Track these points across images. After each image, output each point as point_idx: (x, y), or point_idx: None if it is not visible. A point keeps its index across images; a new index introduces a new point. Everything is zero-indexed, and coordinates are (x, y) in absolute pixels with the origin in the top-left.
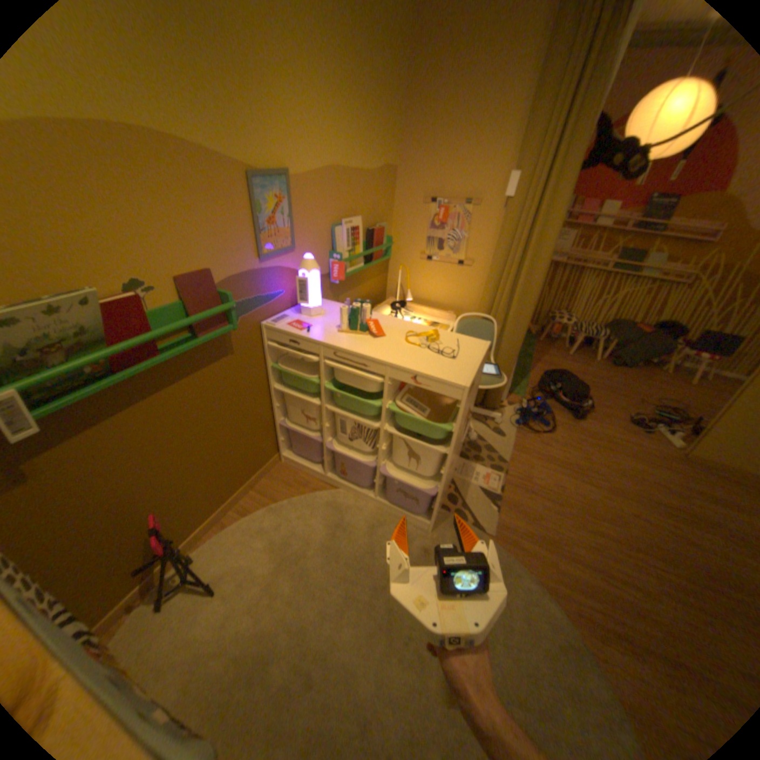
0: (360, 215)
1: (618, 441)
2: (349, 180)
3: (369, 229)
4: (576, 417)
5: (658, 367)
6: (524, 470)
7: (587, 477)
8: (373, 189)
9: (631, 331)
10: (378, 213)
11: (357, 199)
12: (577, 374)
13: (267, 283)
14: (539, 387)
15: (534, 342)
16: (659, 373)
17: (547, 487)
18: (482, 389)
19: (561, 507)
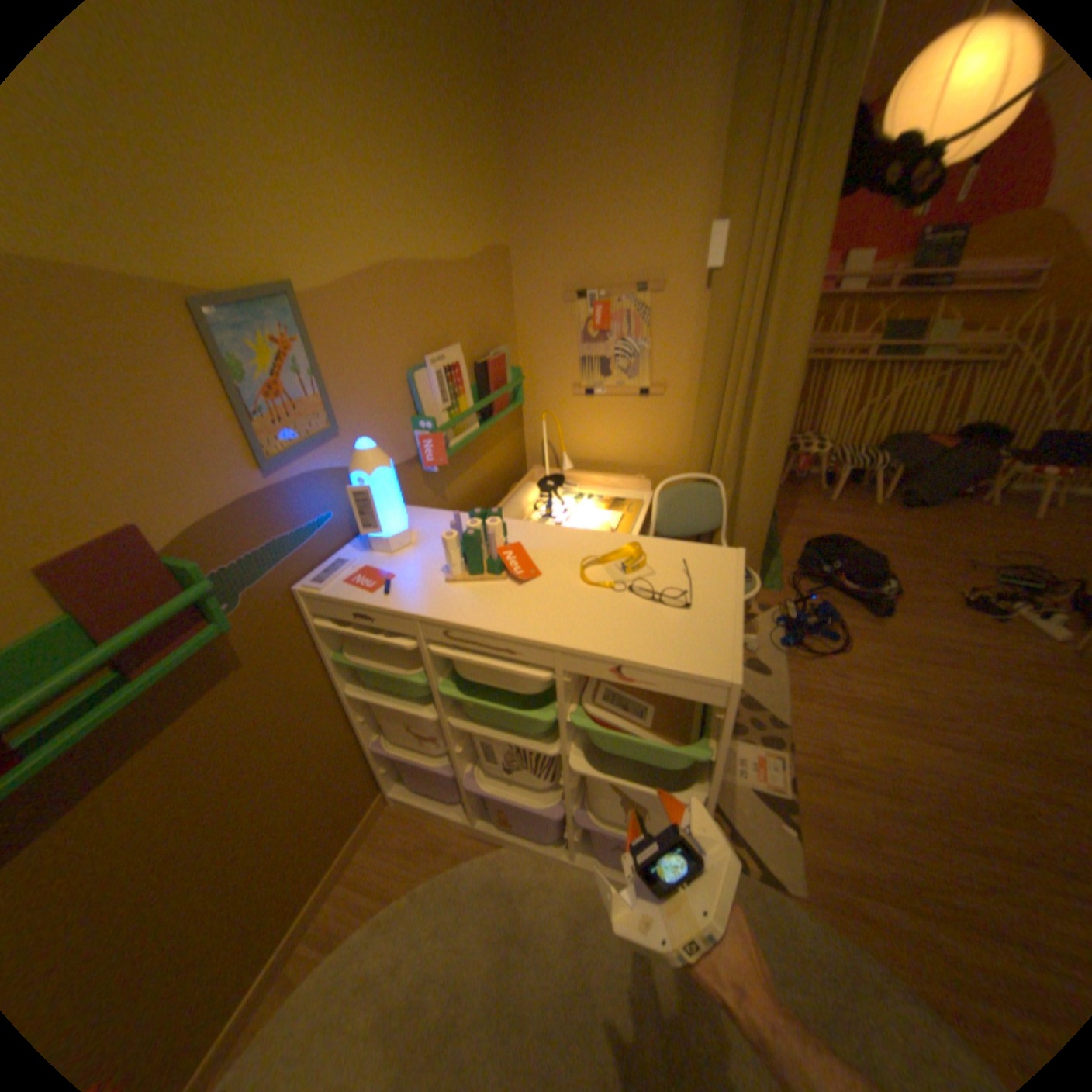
0: (457, 340)
1: (958, 645)
2: (424, 282)
3: (478, 362)
4: (877, 612)
5: (974, 498)
6: (821, 736)
7: (931, 731)
8: (473, 290)
9: (922, 448)
10: (490, 331)
11: (447, 314)
12: (853, 533)
13: (289, 508)
14: (801, 567)
15: None
16: (979, 508)
17: (869, 765)
18: None
19: (906, 804)
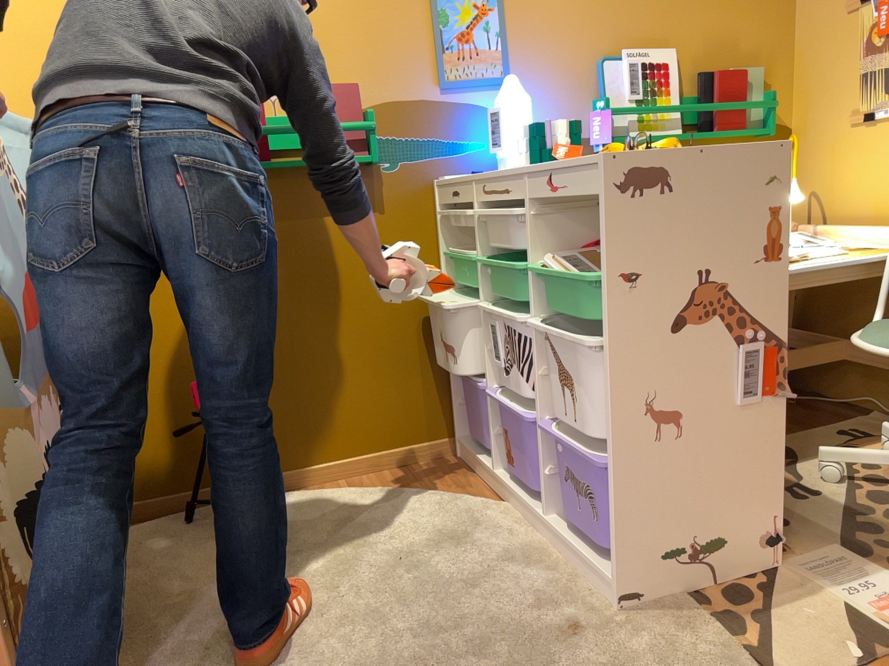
0: (677, 48)
1: None
2: None
3: (700, 73)
4: None
5: None
6: None
7: None
8: (715, 7)
9: None
10: (737, 51)
11: (666, 22)
12: None
13: (451, 123)
14: None
15: None
16: None
17: None
18: None
19: None
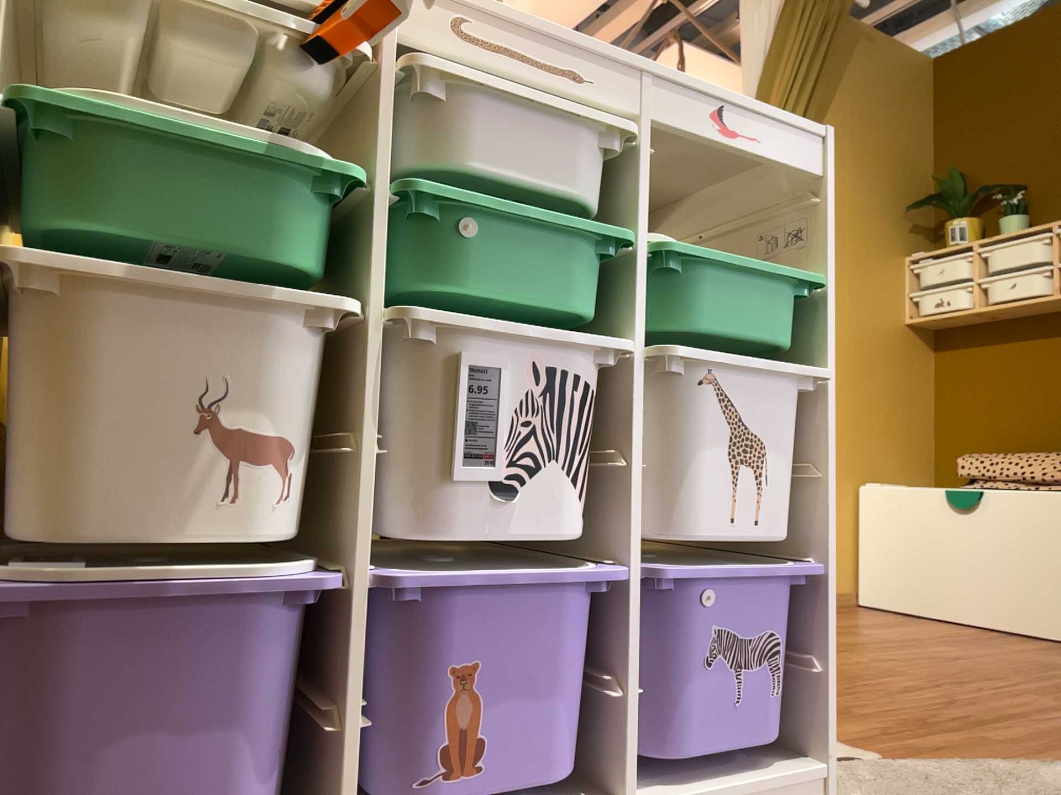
0: None
1: None
2: None
3: None
4: None
5: None
6: None
7: None
8: None
9: None
10: None
11: None
12: None
13: None
14: None
15: None
16: None
17: None
18: None
19: None
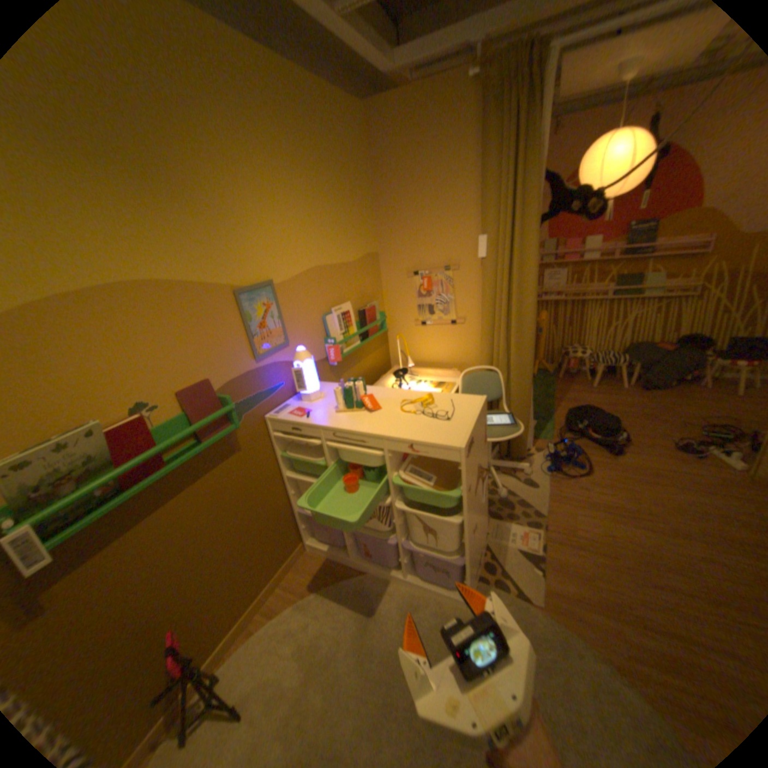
0: (349, 300)
1: (666, 472)
2: (332, 274)
3: (360, 310)
4: (614, 453)
5: (695, 383)
6: (566, 522)
7: (639, 521)
8: (357, 275)
9: (652, 352)
10: (367, 294)
11: (343, 288)
12: (605, 406)
13: (265, 378)
14: (566, 427)
15: (553, 380)
16: (697, 389)
17: (594, 539)
18: (499, 441)
19: (615, 560)
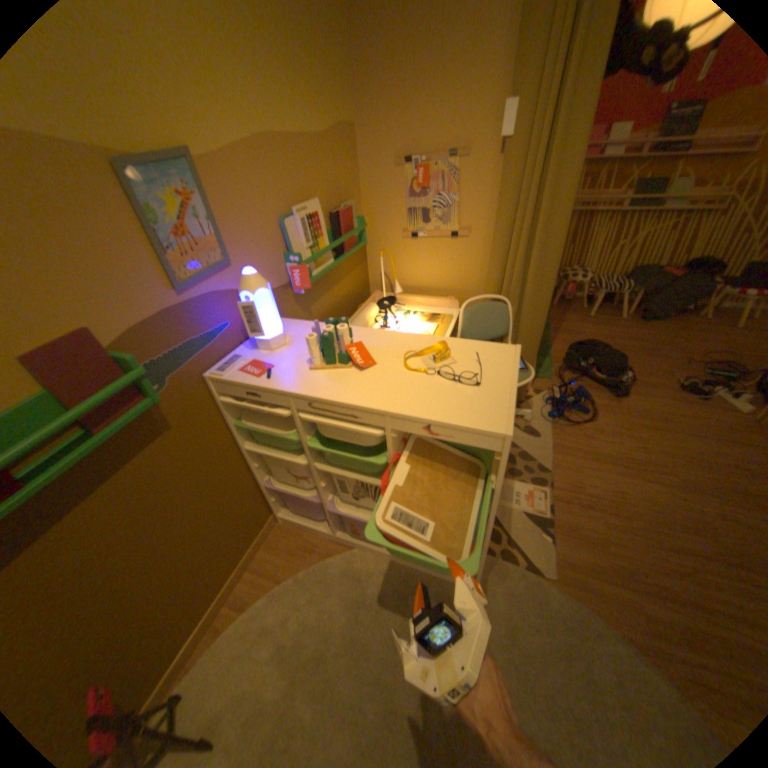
0: (316, 196)
1: (672, 416)
2: (290, 150)
3: (332, 213)
4: (617, 394)
5: (693, 313)
6: (572, 477)
7: (648, 473)
8: (327, 158)
9: (658, 277)
10: (341, 190)
11: (308, 176)
12: (604, 339)
13: (198, 318)
14: (565, 363)
15: None
16: (696, 320)
17: (604, 496)
18: None
19: (627, 521)
